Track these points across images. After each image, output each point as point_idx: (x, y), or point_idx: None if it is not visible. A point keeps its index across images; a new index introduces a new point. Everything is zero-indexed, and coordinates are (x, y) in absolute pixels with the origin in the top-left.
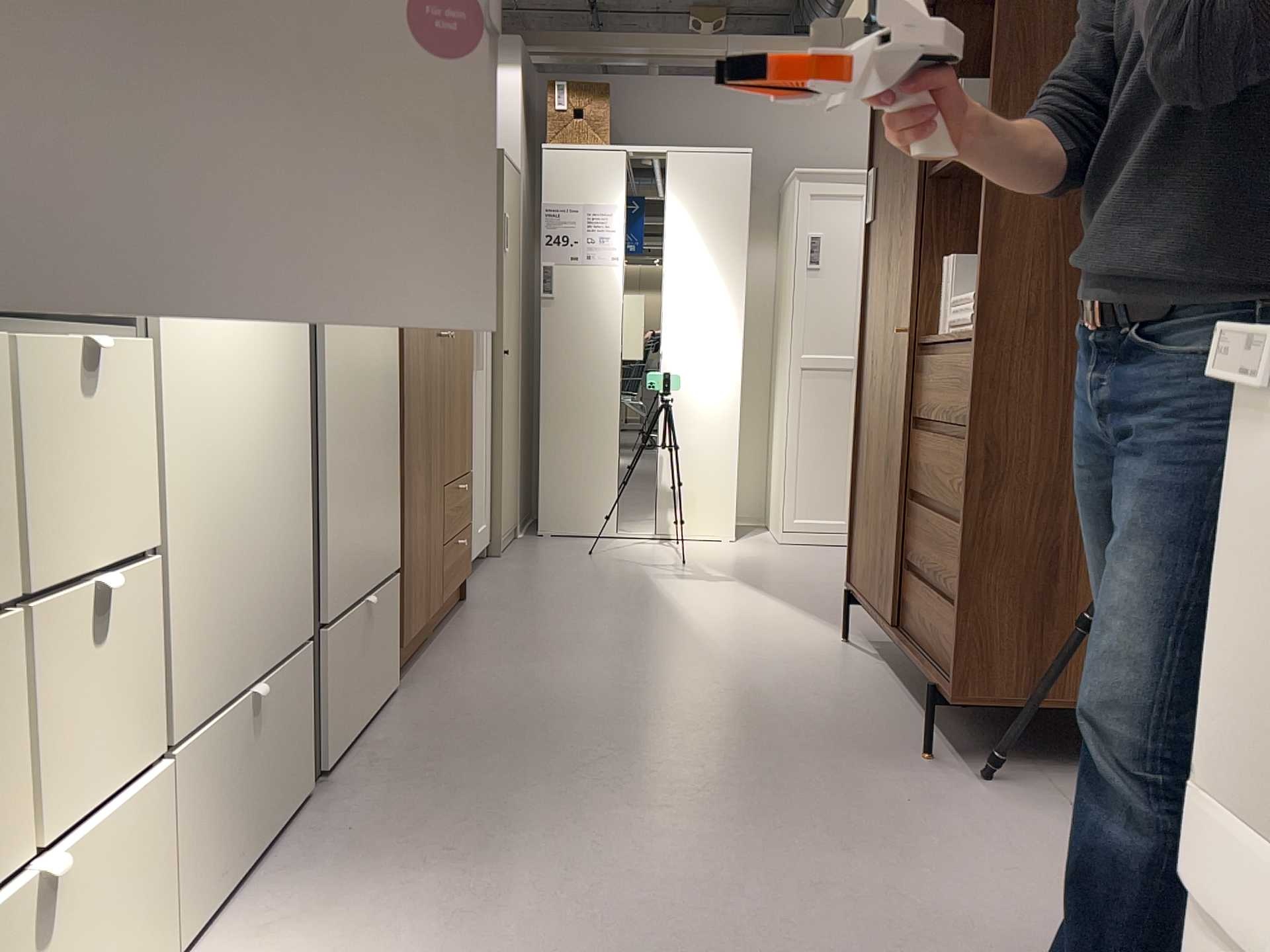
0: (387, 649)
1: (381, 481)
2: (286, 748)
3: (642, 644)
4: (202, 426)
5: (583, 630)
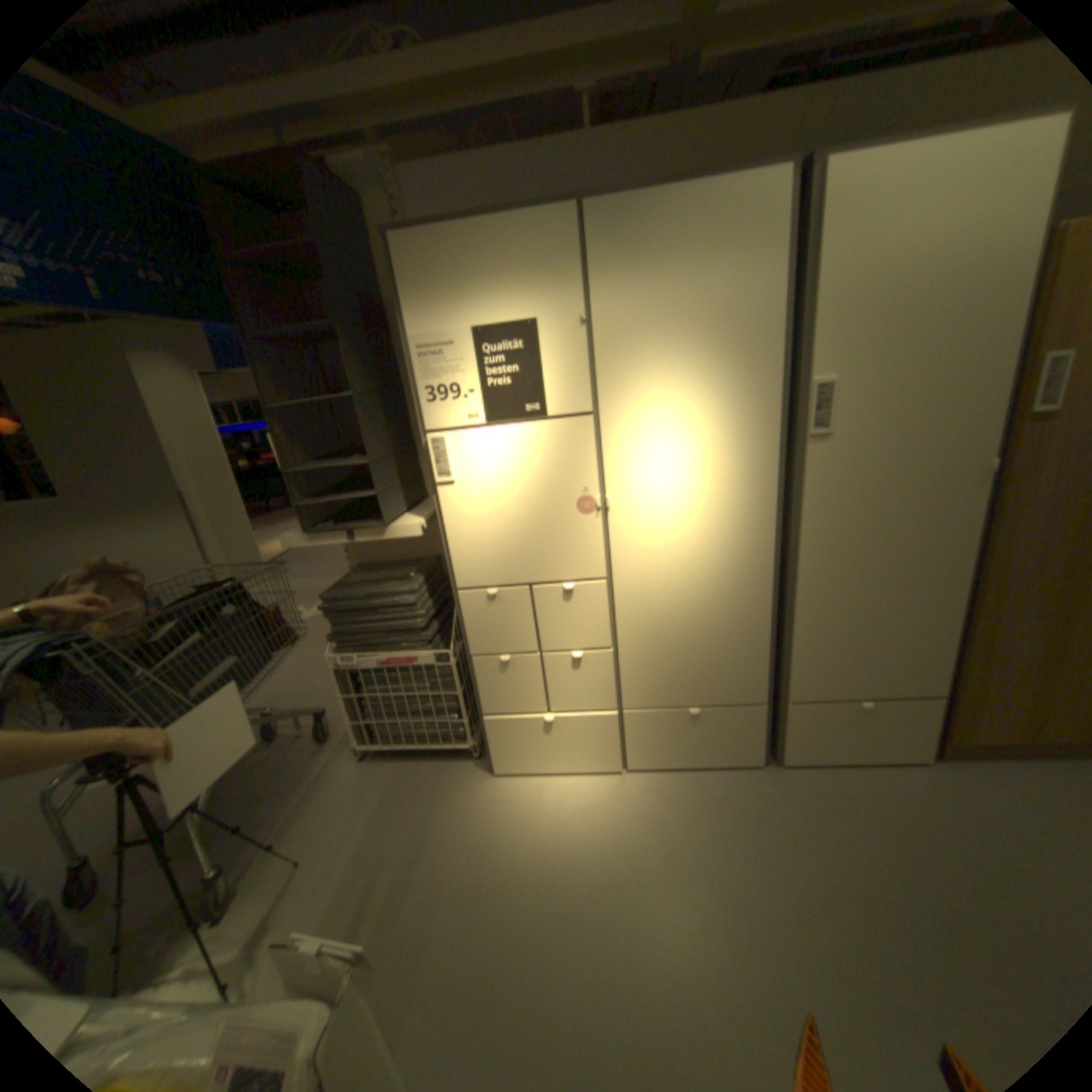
0: (911, 738)
1: (914, 641)
2: (732, 741)
3: None
4: (653, 608)
5: None
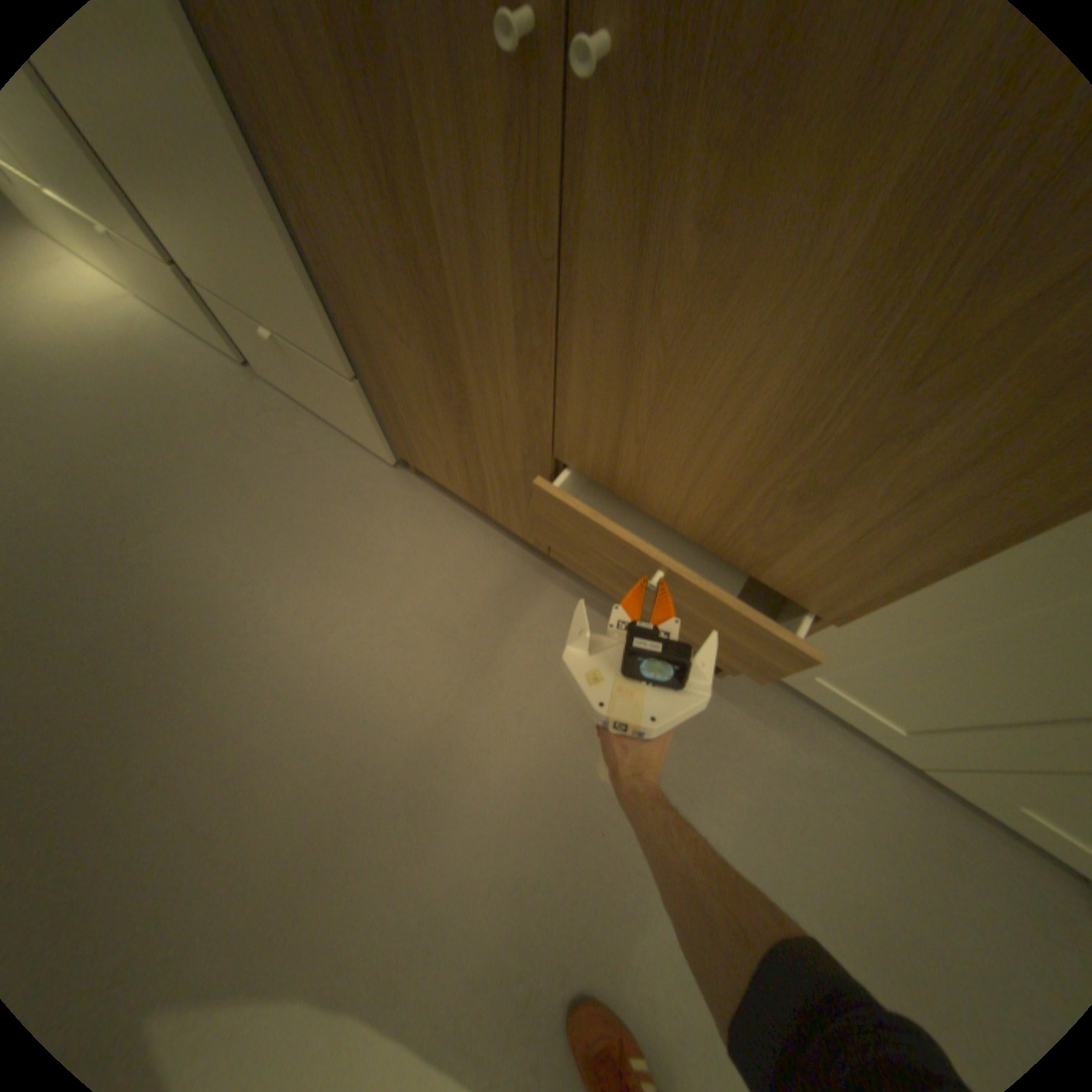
0: (349, 415)
1: (235, 233)
2: (182, 305)
3: (362, 808)
4: None
5: (478, 764)
